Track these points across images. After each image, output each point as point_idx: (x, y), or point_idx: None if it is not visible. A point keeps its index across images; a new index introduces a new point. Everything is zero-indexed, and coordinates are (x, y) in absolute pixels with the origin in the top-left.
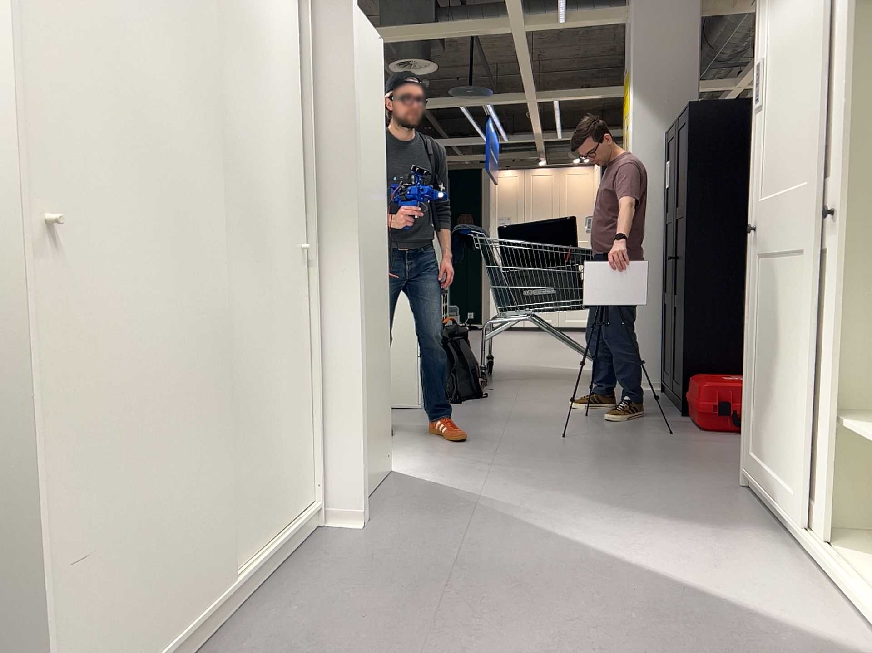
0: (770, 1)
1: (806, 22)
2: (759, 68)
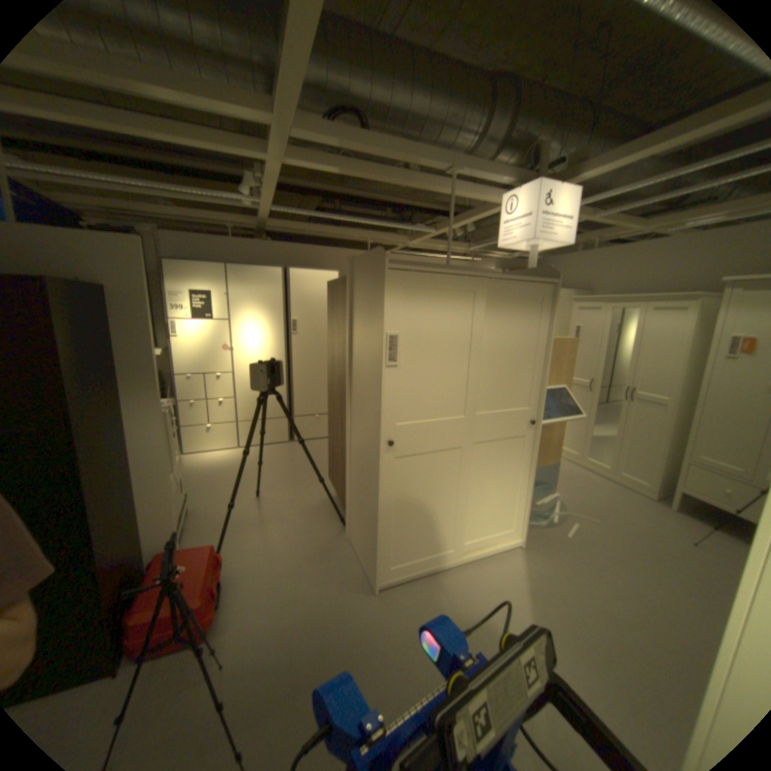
0: (413, 299)
1: (466, 338)
2: (399, 338)
